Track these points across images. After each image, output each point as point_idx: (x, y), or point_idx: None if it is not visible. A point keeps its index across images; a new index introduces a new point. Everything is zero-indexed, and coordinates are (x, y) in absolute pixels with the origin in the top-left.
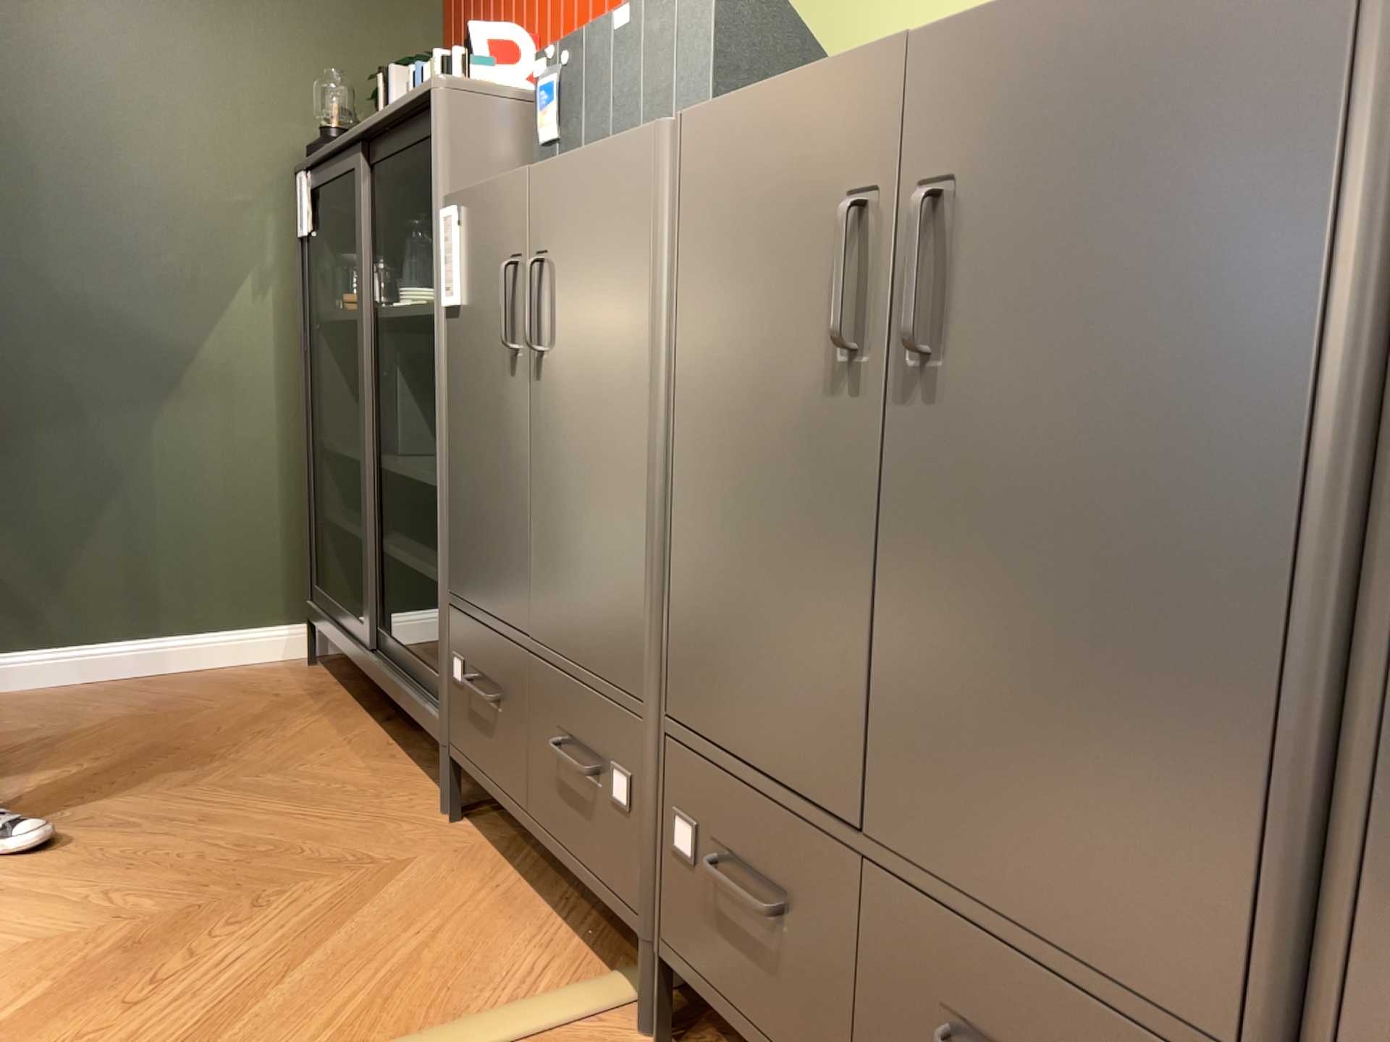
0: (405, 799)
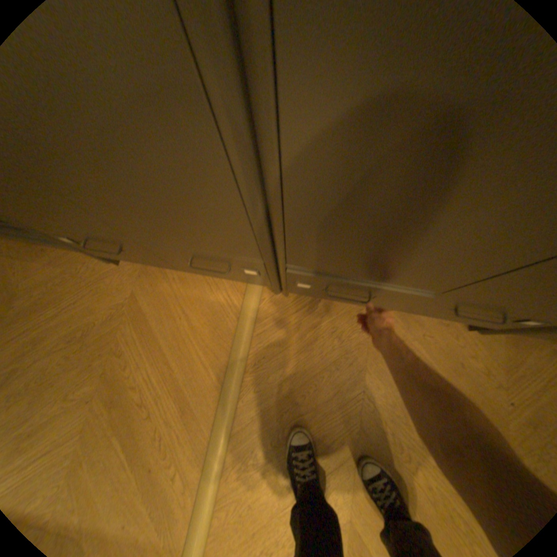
0: (84, 267)
